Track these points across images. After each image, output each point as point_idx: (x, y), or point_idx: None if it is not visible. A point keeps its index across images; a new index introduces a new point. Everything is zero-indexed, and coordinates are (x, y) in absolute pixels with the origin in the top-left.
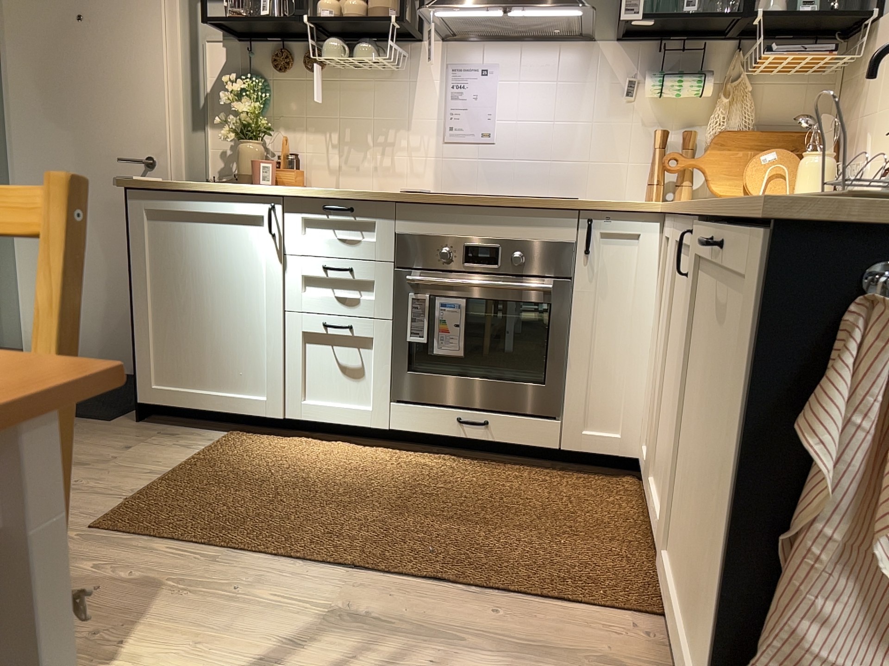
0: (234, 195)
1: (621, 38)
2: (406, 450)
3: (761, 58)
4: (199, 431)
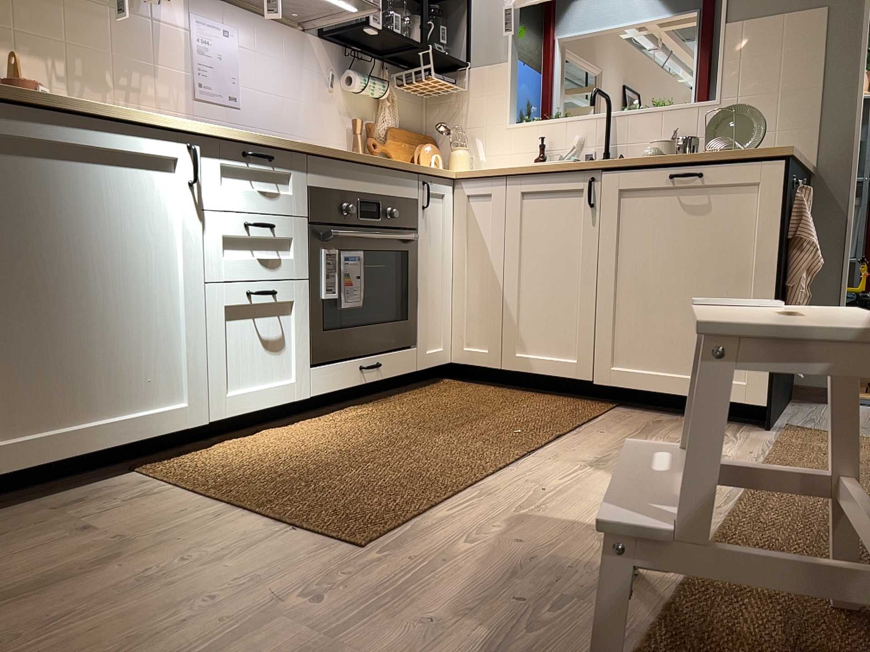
0: (141, 128)
1: (324, 38)
2: (308, 416)
3: (418, 78)
4: (102, 483)
